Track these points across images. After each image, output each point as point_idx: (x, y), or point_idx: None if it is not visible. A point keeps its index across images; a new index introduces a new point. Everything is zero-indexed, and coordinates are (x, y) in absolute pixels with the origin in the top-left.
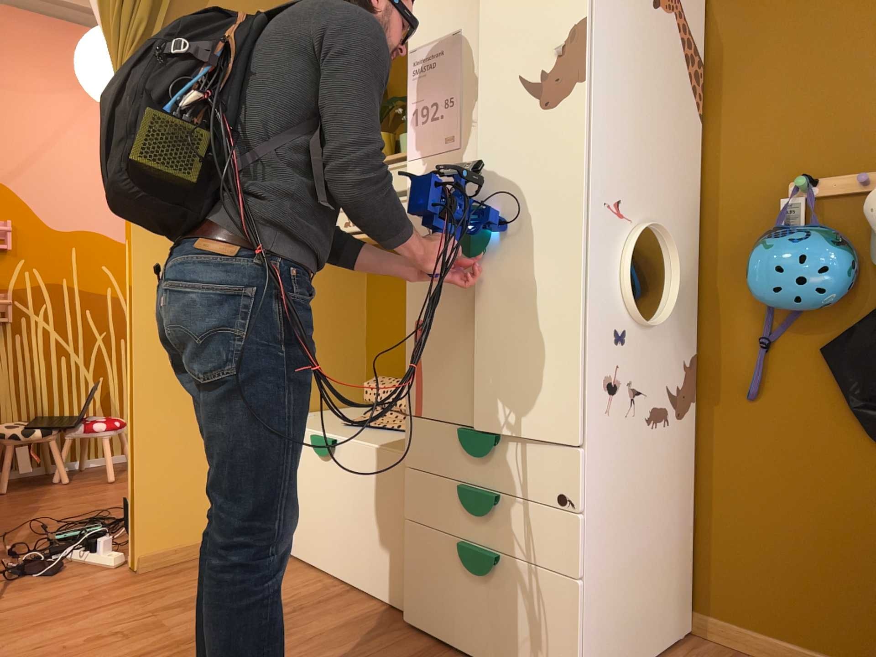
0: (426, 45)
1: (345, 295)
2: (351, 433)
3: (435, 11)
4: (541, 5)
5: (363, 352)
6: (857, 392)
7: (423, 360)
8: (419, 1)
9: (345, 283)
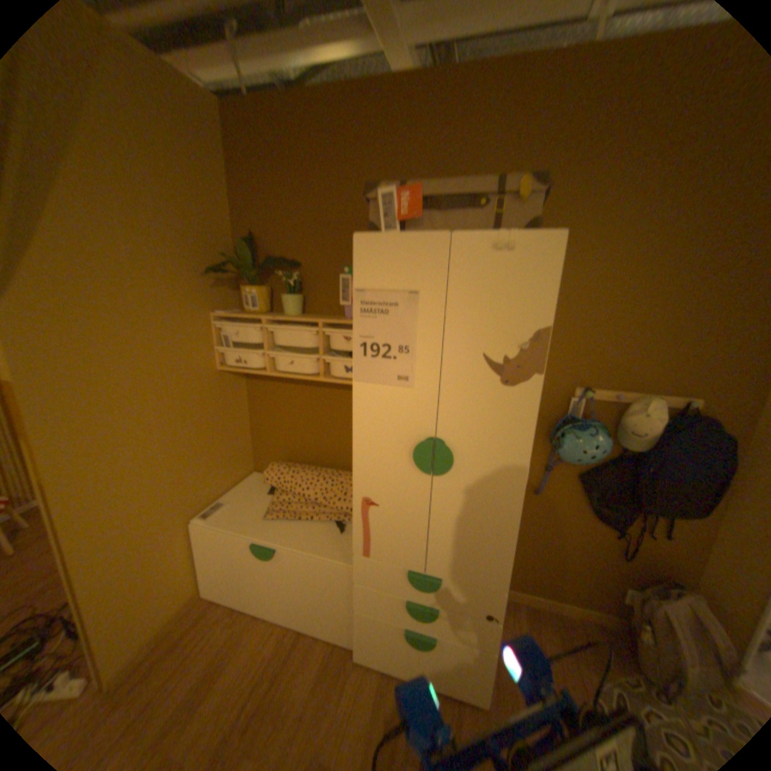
0: (376, 289)
1: (235, 404)
2: (282, 534)
3: (387, 261)
4: (507, 299)
5: (251, 437)
6: (596, 499)
7: (372, 524)
8: (367, 244)
9: (234, 396)
